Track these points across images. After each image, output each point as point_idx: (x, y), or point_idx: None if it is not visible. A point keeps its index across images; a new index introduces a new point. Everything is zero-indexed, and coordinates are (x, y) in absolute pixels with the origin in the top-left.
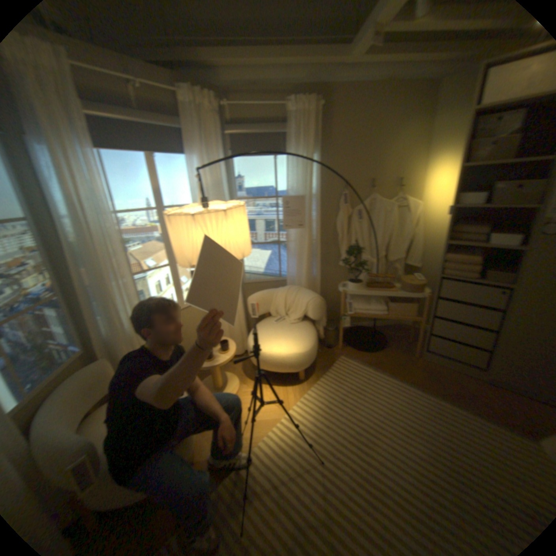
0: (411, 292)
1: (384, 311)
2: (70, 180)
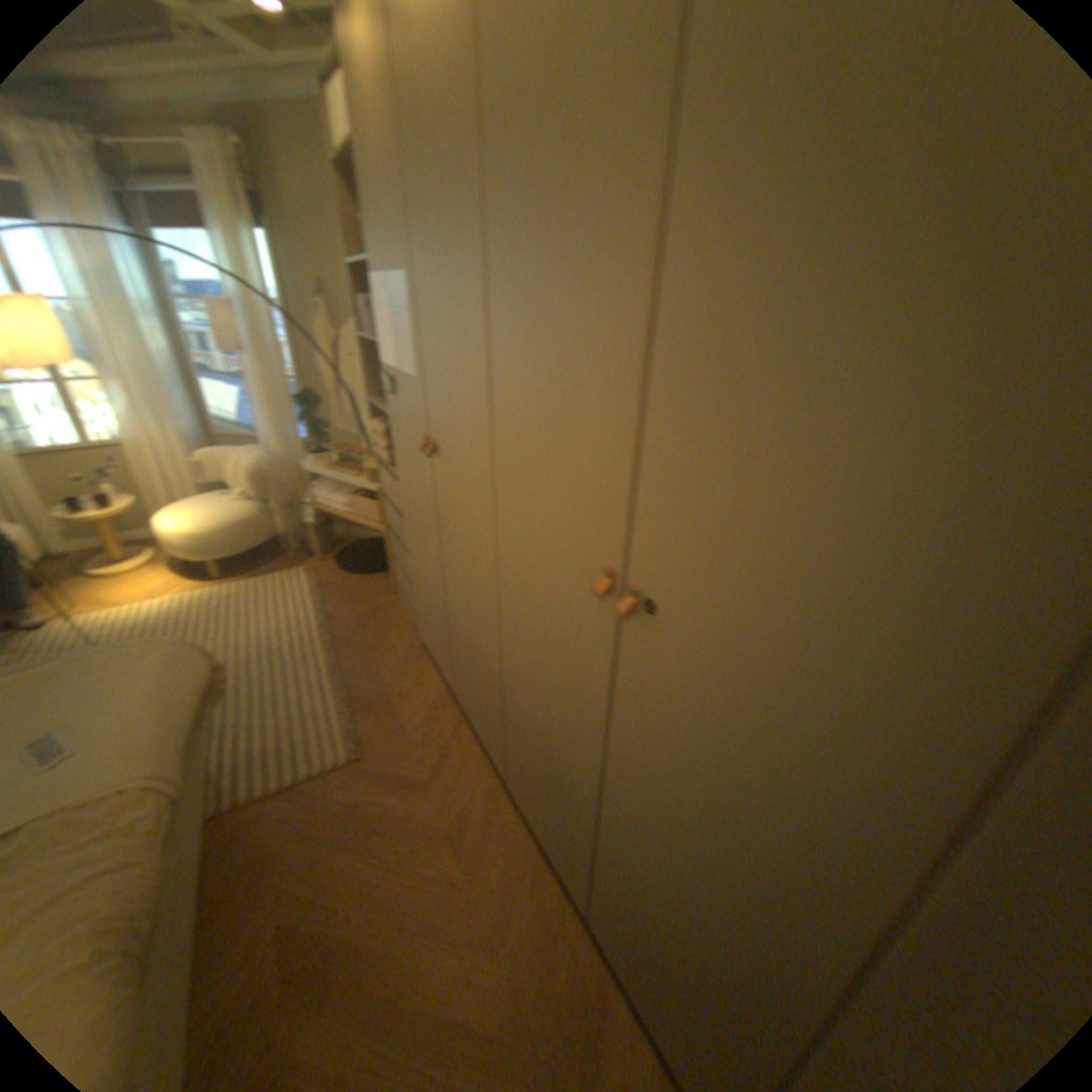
0: (366, 482)
1: (347, 507)
2: None
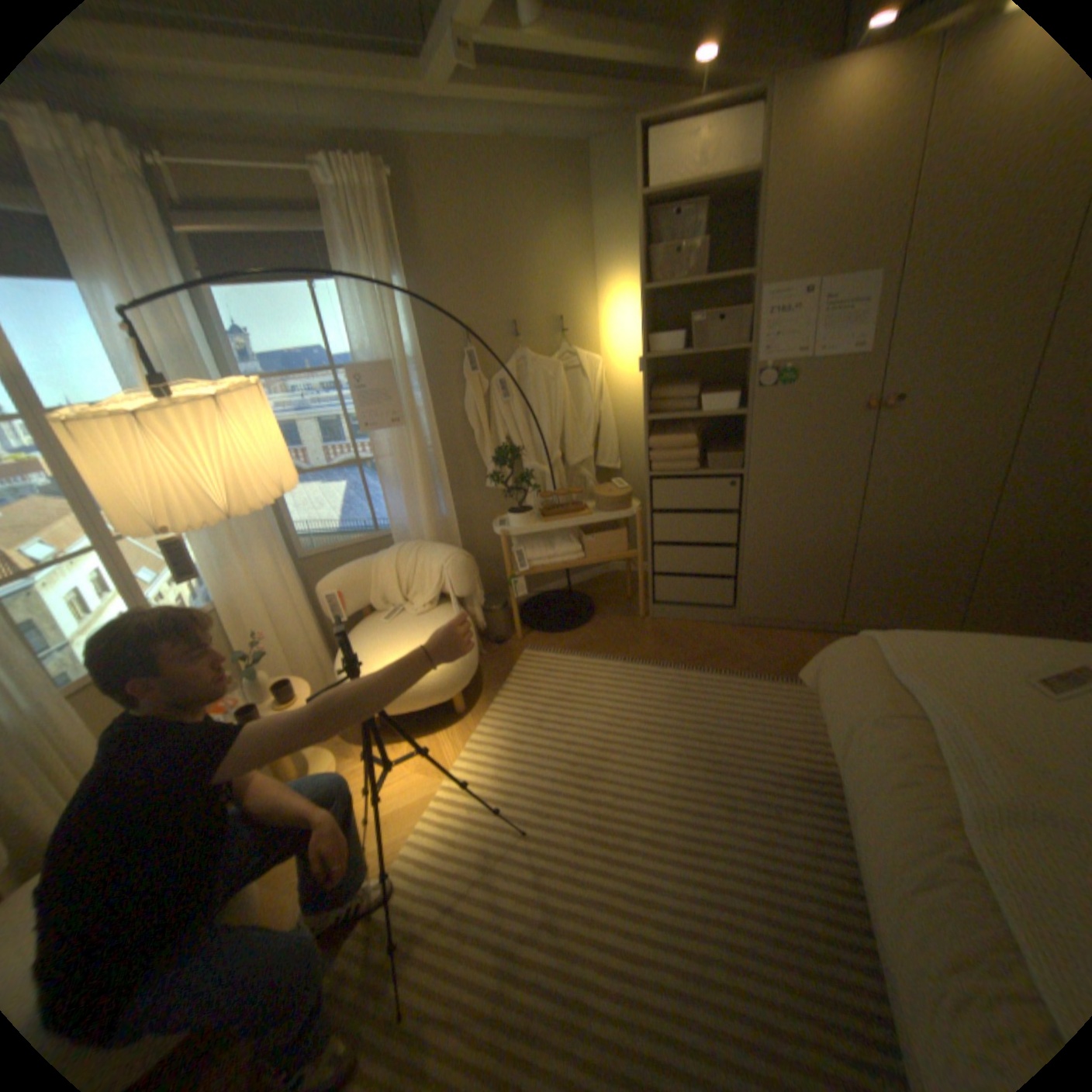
0: (612, 511)
1: (577, 552)
2: None
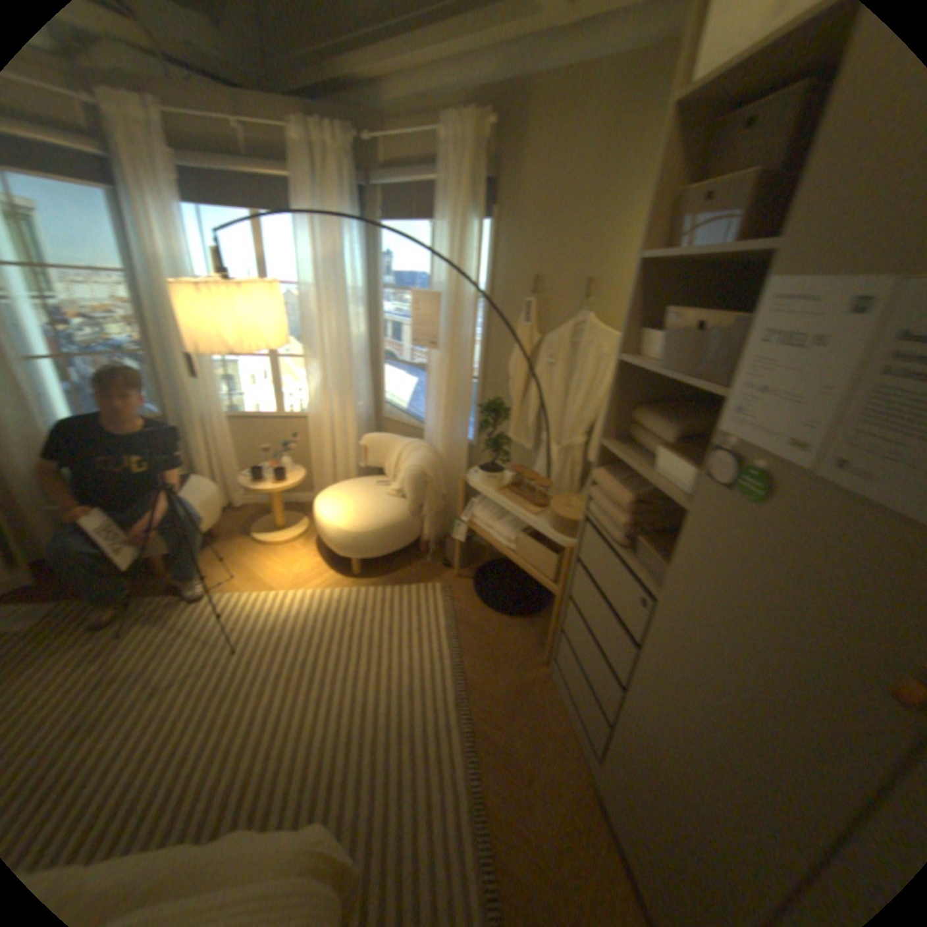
0: (552, 527)
1: (512, 542)
2: (149, 237)
